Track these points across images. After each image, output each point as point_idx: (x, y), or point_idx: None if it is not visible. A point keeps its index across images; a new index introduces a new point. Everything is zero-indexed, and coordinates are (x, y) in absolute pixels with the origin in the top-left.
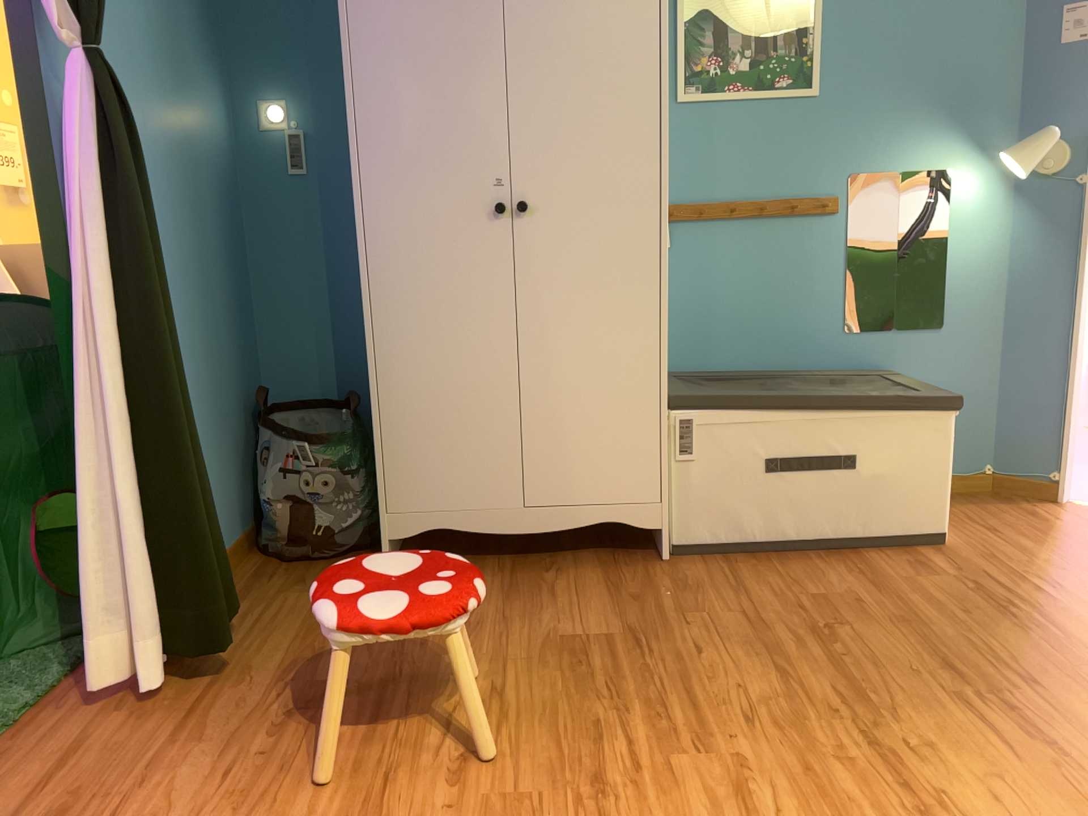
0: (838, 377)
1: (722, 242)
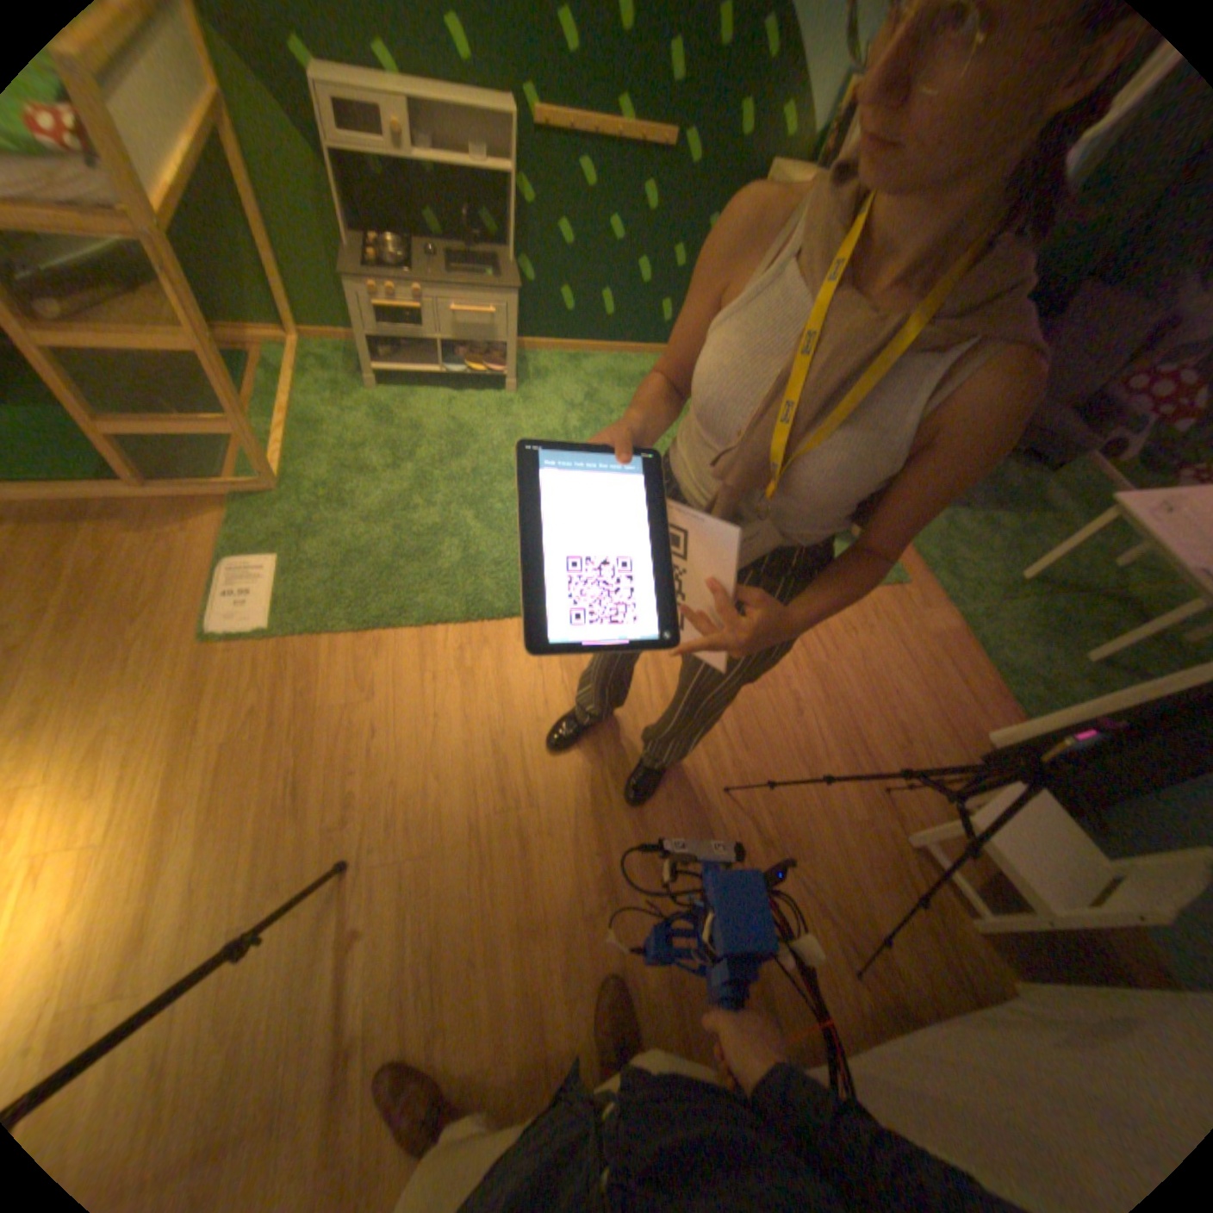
0: None
1: None
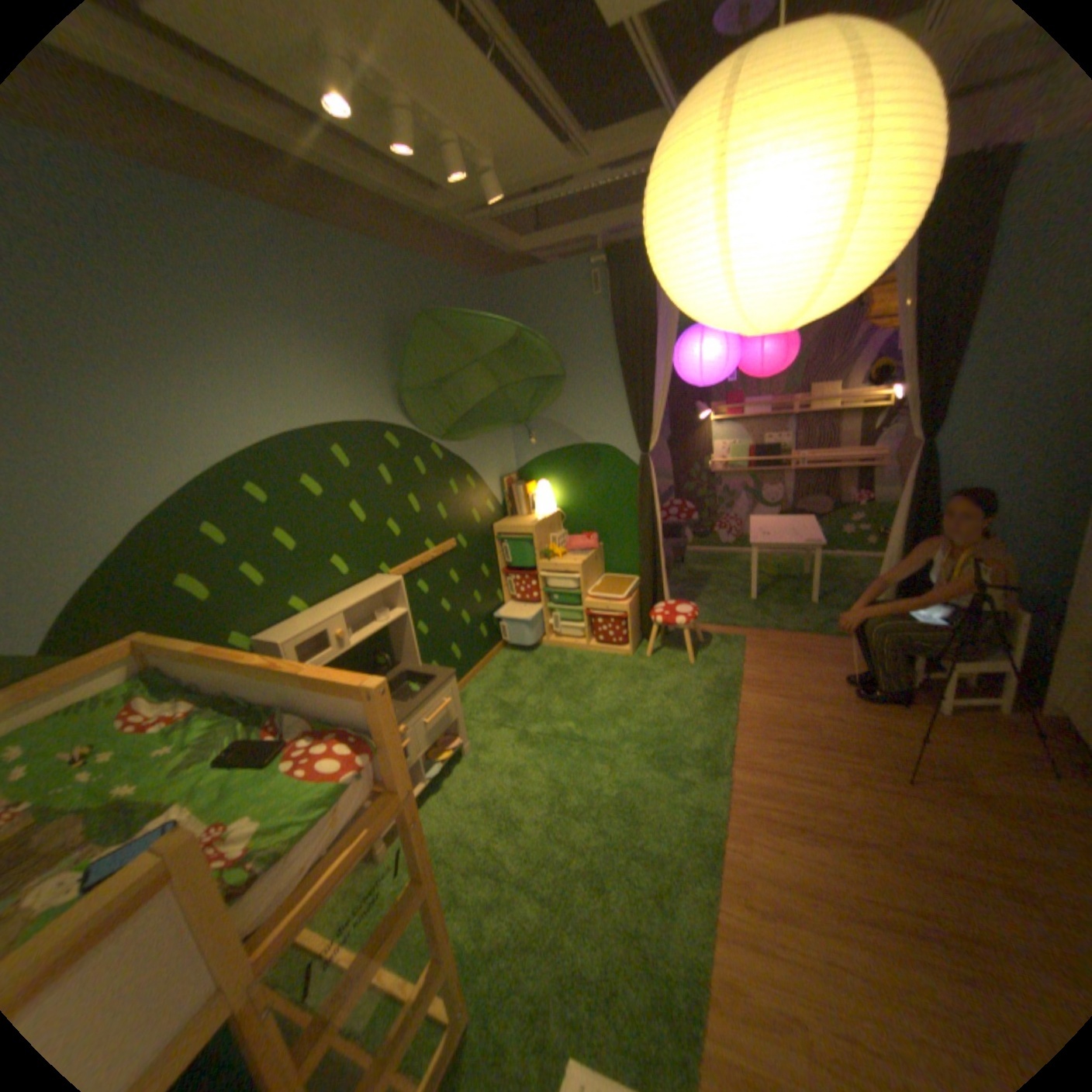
0: None
1: None
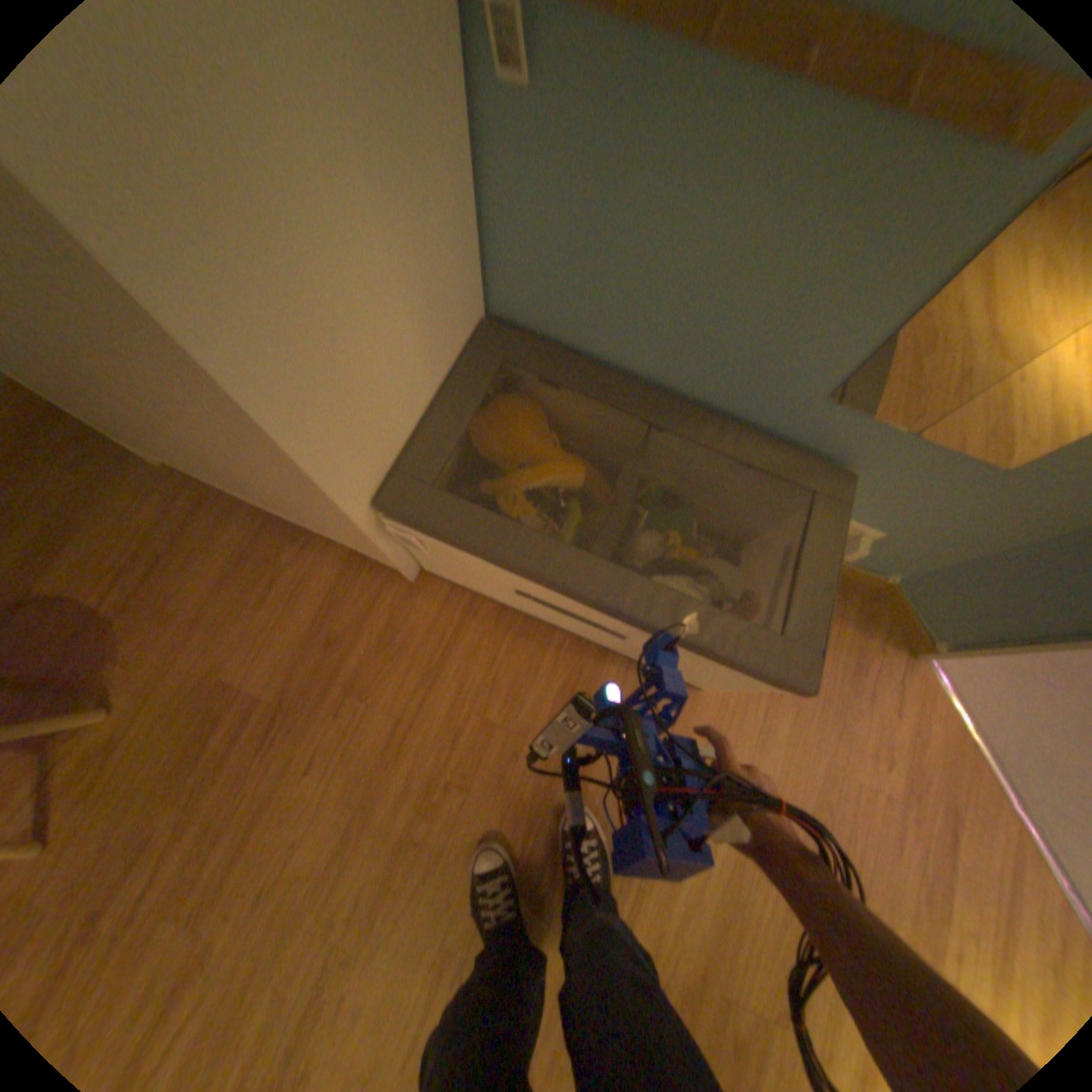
0: (758, 464)
1: (671, 109)
